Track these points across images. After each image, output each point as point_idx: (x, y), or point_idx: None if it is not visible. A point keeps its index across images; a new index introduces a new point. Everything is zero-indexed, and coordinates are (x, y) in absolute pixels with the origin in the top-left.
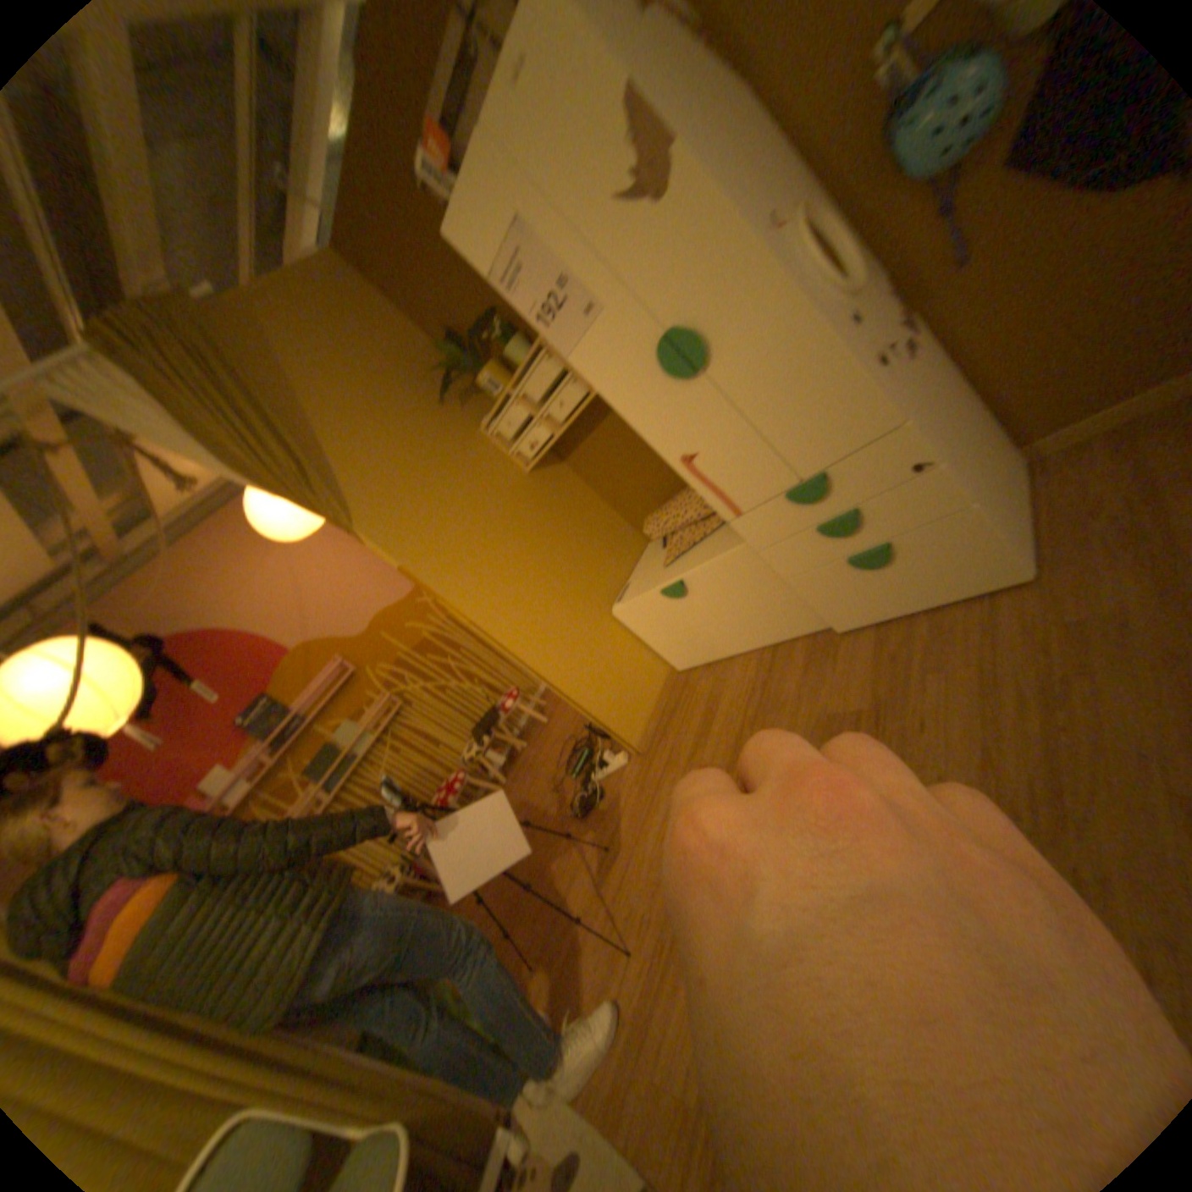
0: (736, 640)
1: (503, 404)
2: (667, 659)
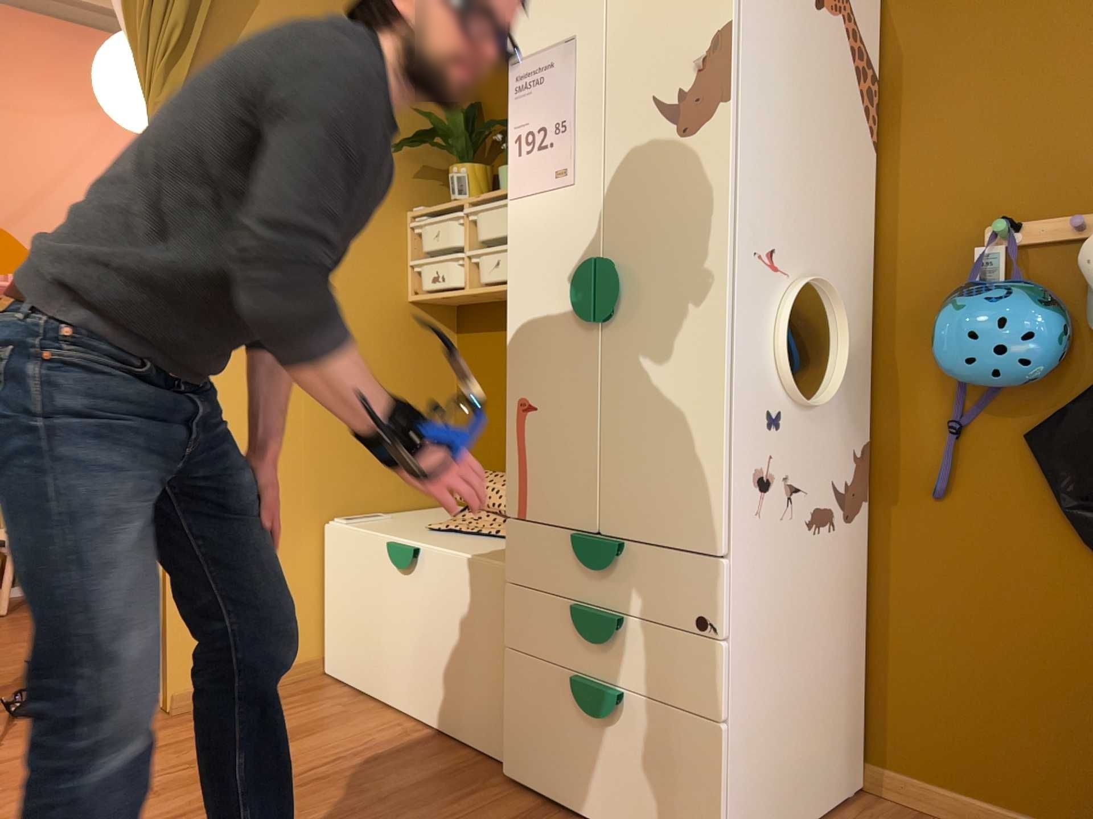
0: (407, 689)
1: (448, 211)
2: (326, 646)
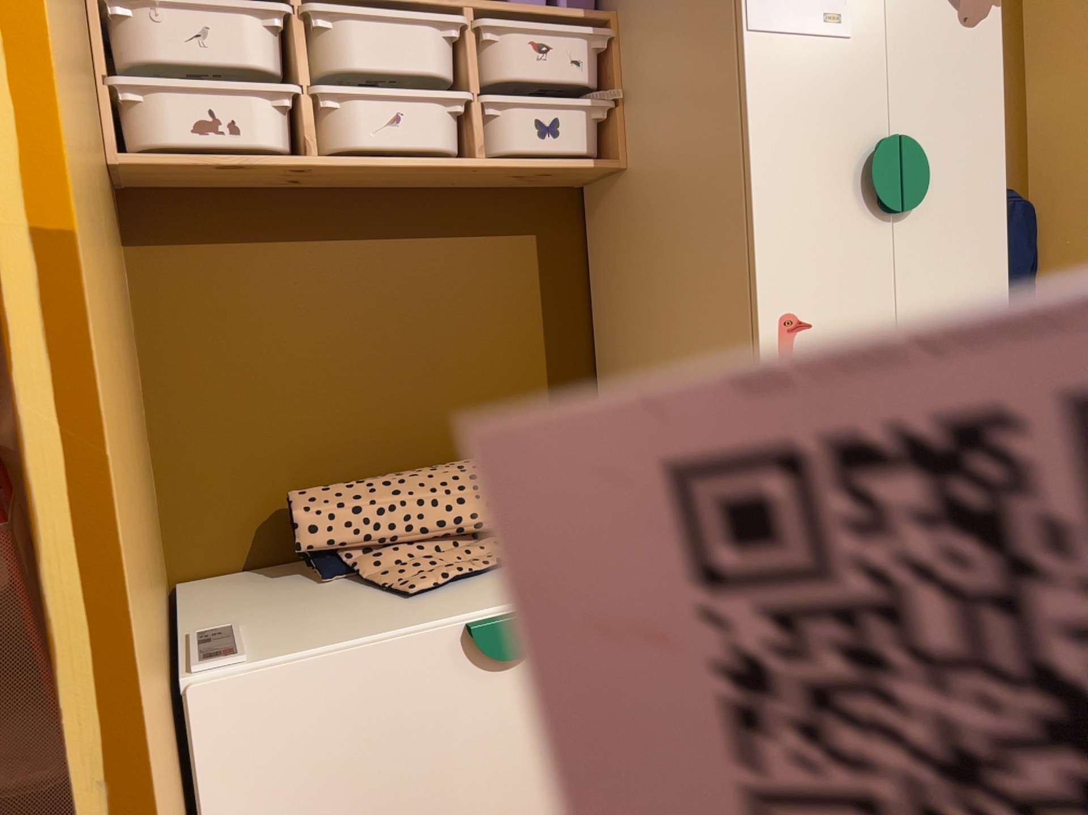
0: None
1: None
2: None
